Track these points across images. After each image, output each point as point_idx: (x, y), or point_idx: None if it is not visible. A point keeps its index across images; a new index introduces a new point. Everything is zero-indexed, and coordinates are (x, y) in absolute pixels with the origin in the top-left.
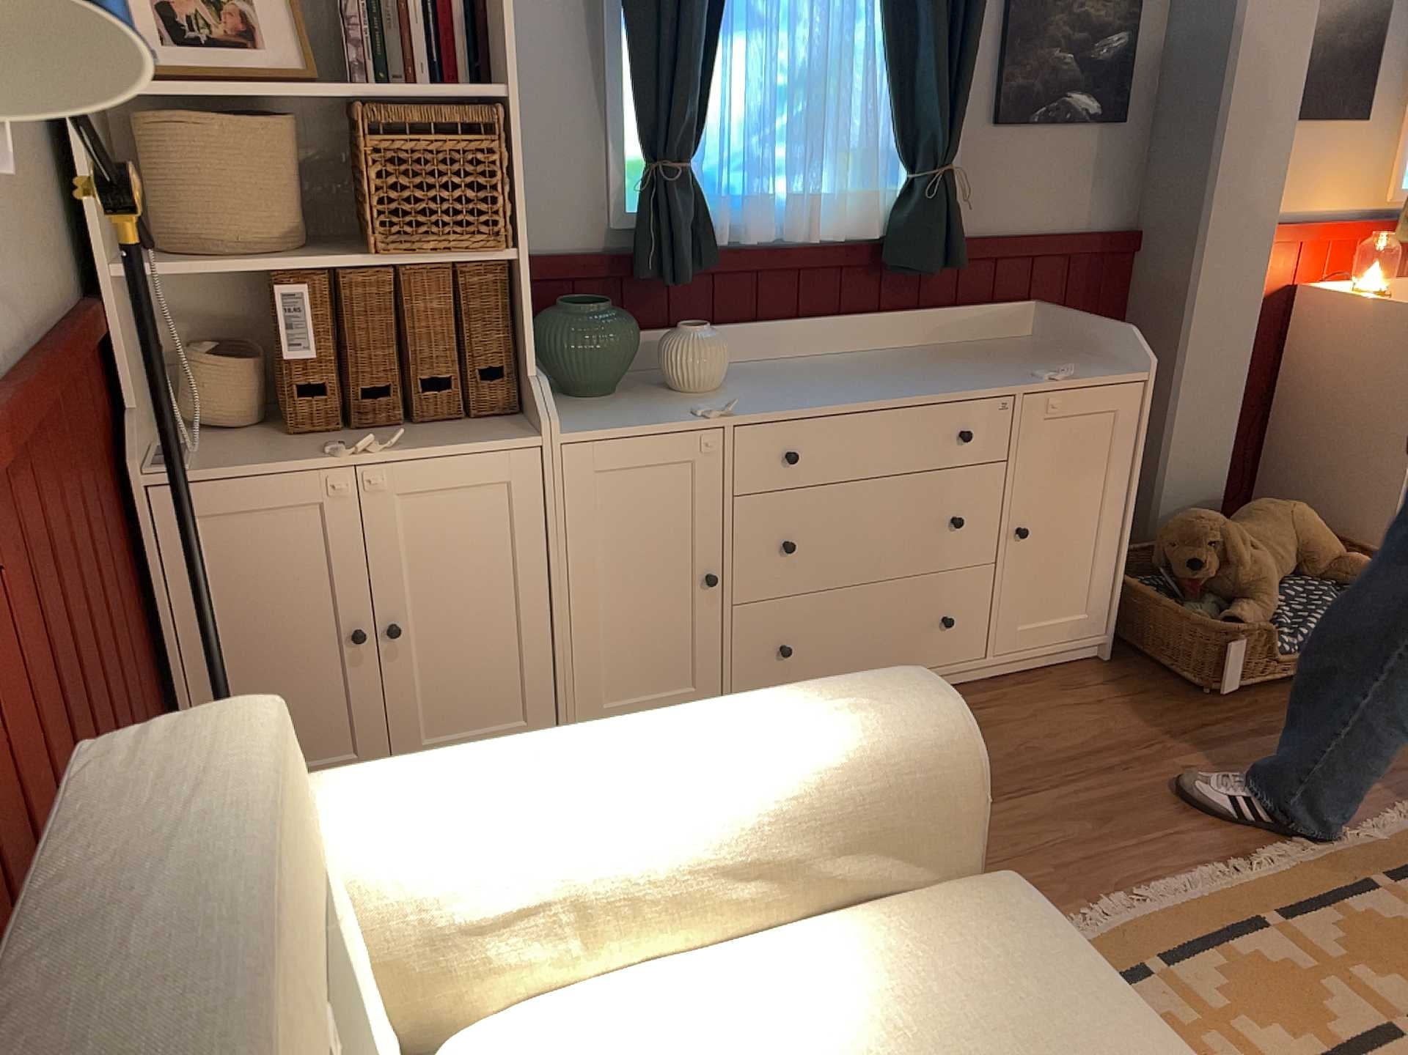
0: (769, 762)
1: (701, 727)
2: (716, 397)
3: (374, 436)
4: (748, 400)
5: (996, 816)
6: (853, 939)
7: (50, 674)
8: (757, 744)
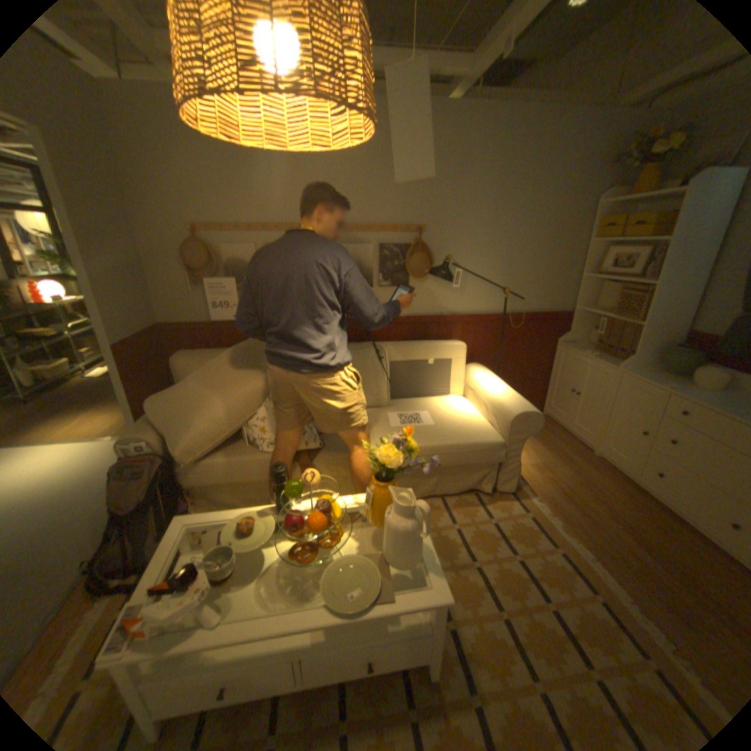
0: (498, 396)
1: (504, 390)
2: (697, 390)
3: (603, 355)
4: (699, 394)
5: (628, 542)
6: (482, 422)
7: (495, 349)
8: (501, 394)
